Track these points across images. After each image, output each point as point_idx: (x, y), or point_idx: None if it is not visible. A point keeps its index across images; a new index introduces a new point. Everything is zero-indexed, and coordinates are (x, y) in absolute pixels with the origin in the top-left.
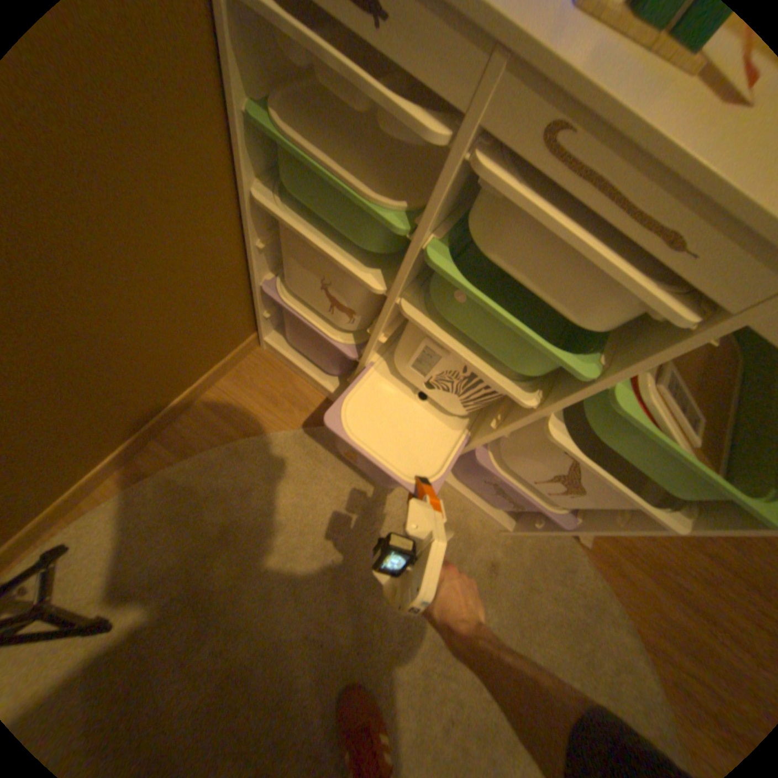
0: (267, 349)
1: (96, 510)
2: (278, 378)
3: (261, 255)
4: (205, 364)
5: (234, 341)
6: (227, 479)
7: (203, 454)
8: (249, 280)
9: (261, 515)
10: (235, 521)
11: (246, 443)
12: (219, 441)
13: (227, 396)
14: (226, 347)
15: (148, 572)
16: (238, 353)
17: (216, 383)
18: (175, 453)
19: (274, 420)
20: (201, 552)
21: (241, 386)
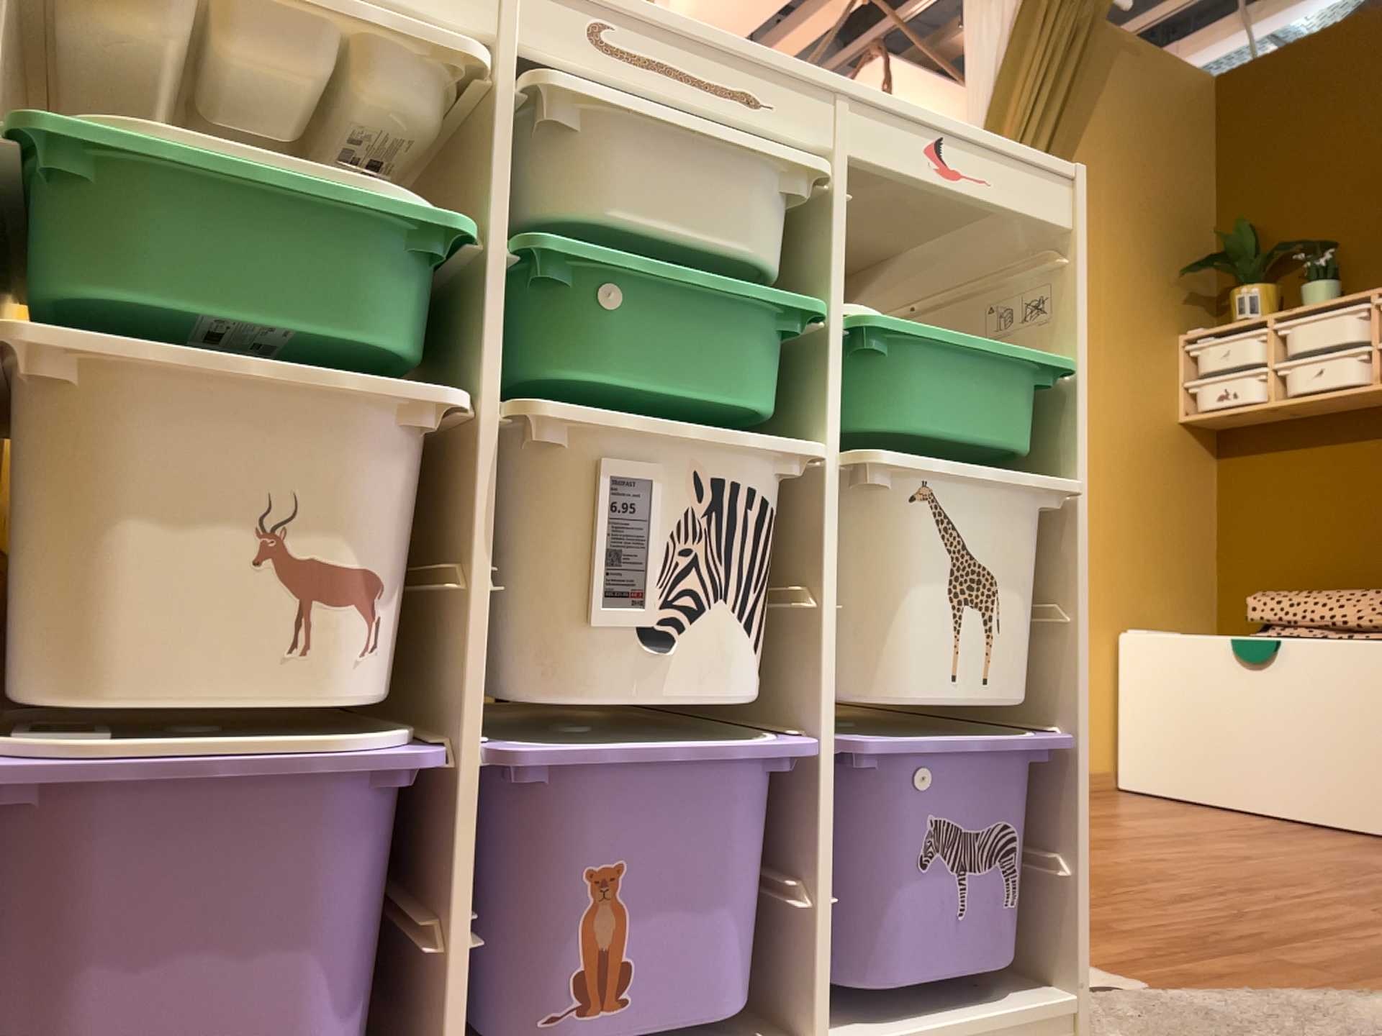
0: None
1: None
2: None
3: None
4: None
5: None
6: None
7: None
8: None
9: None
10: None
11: None
12: None
13: None
14: None
15: None
16: None
17: None
18: None
19: None
20: None
21: None
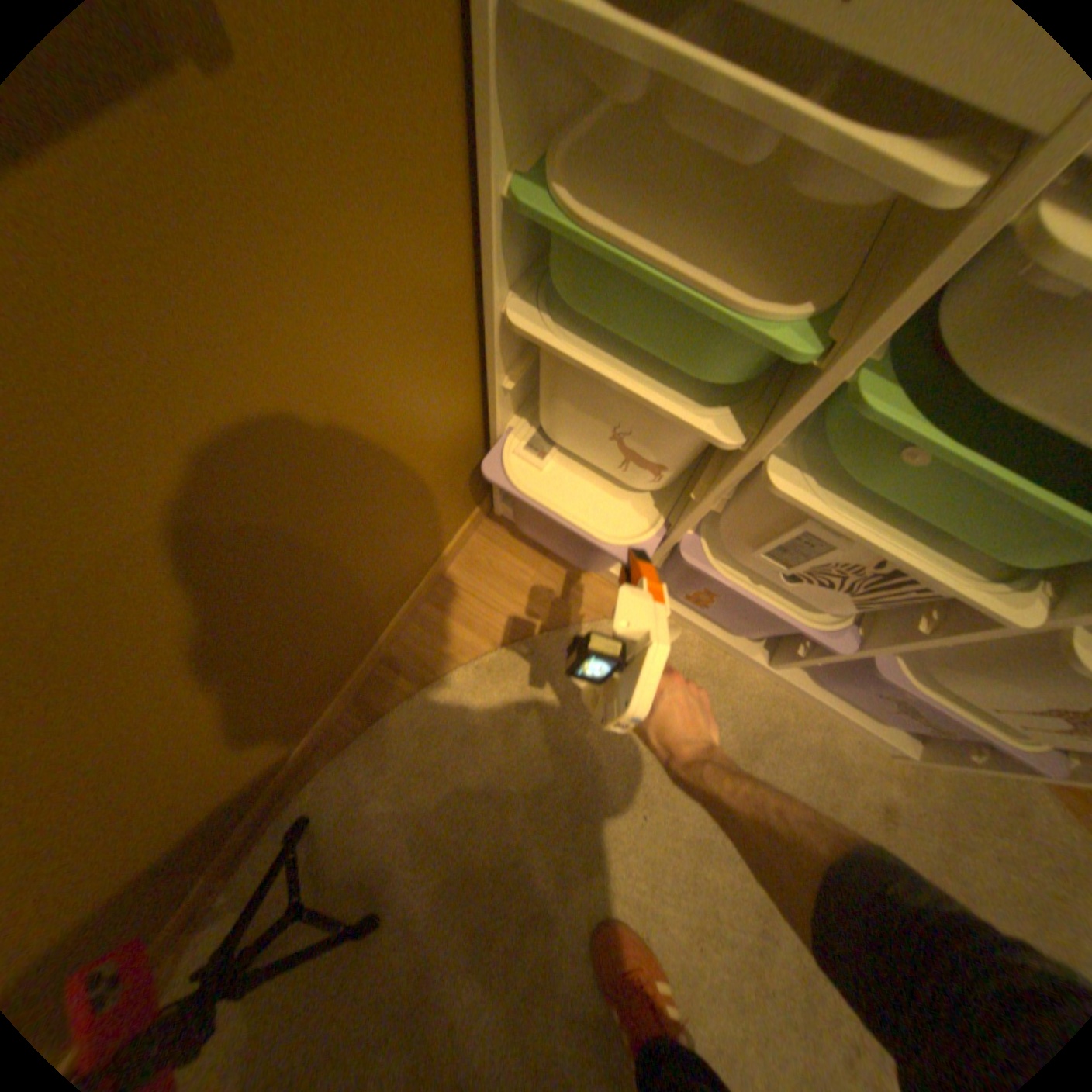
0: (502, 514)
1: (329, 768)
2: (525, 554)
3: (505, 396)
4: (432, 554)
5: (462, 514)
6: (482, 711)
7: (445, 677)
8: (484, 430)
9: (536, 758)
10: (504, 770)
11: (499, 656)
12: (462, 656)
13: (461, 590)
14: (454, 525)
15: (406, 847)
16: (467, 528)
17: (444, 574)
18: (408, 679)
19: (530, 618)
20: (467, 816)
21: (477, 572)
